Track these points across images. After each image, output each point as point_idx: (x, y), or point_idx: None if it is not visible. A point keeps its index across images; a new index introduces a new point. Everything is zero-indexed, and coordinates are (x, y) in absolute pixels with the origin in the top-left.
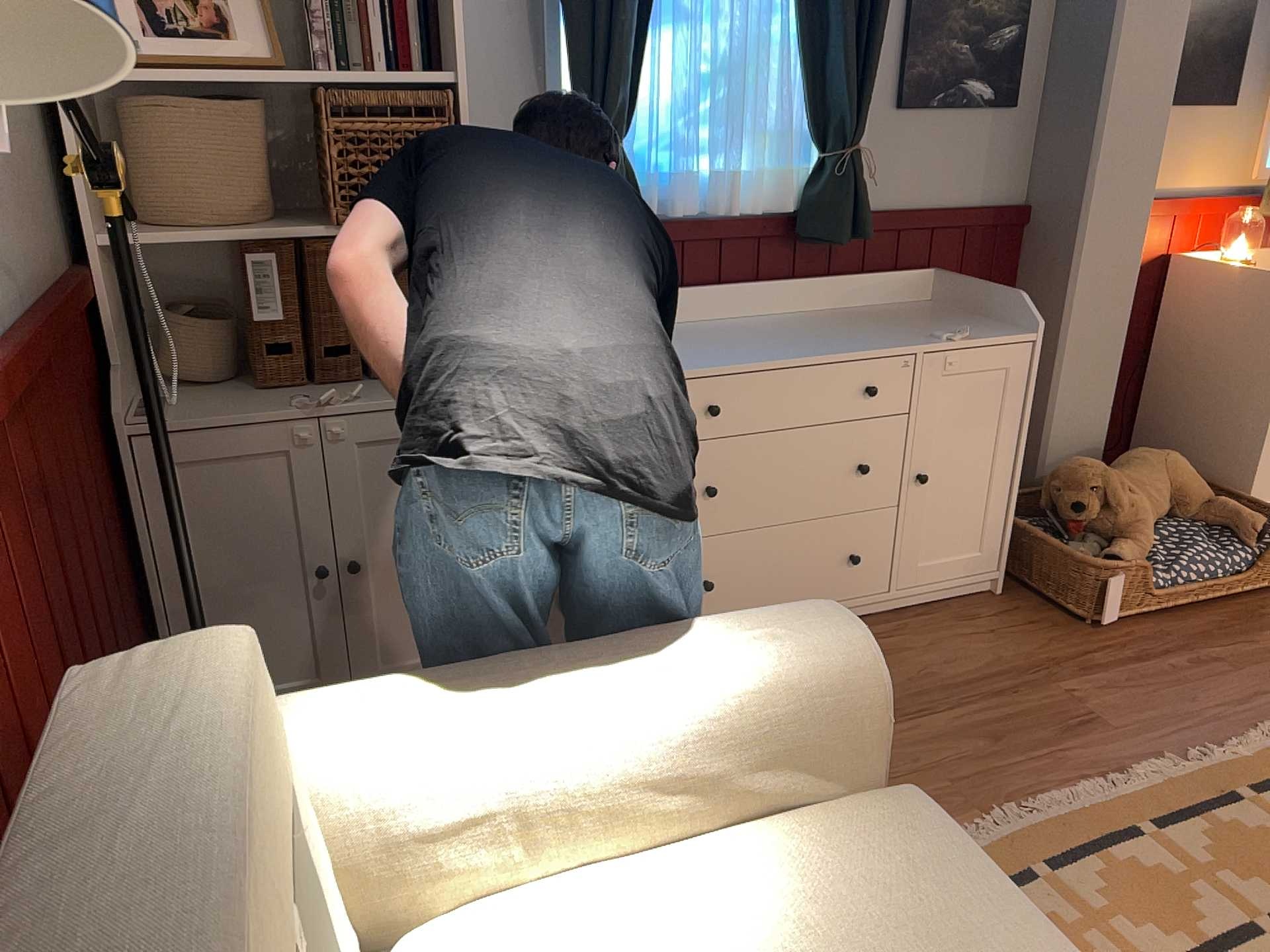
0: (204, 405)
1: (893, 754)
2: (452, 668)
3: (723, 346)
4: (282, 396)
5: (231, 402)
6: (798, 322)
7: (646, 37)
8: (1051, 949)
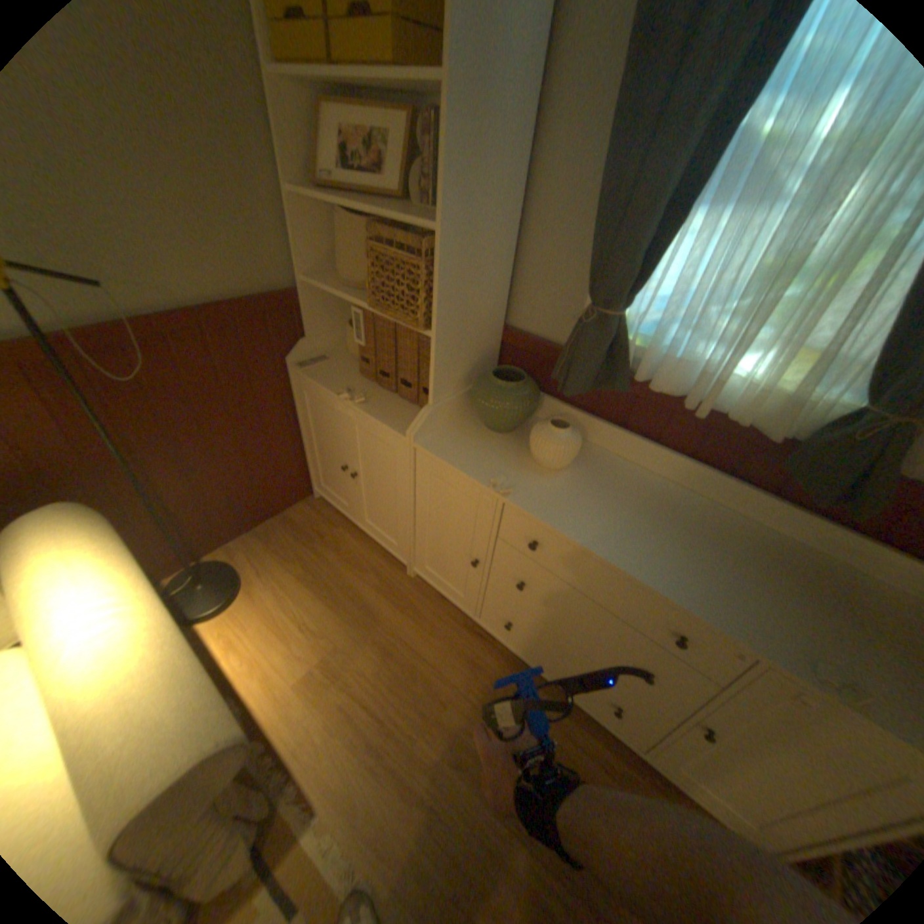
0: (333, 370)
1: (467, 834)
2: (107, 577)
3: (603, 508)
4: (359, 382)
5: (341, 374)
6: (727, 532)
7: (694, 214)
8: None
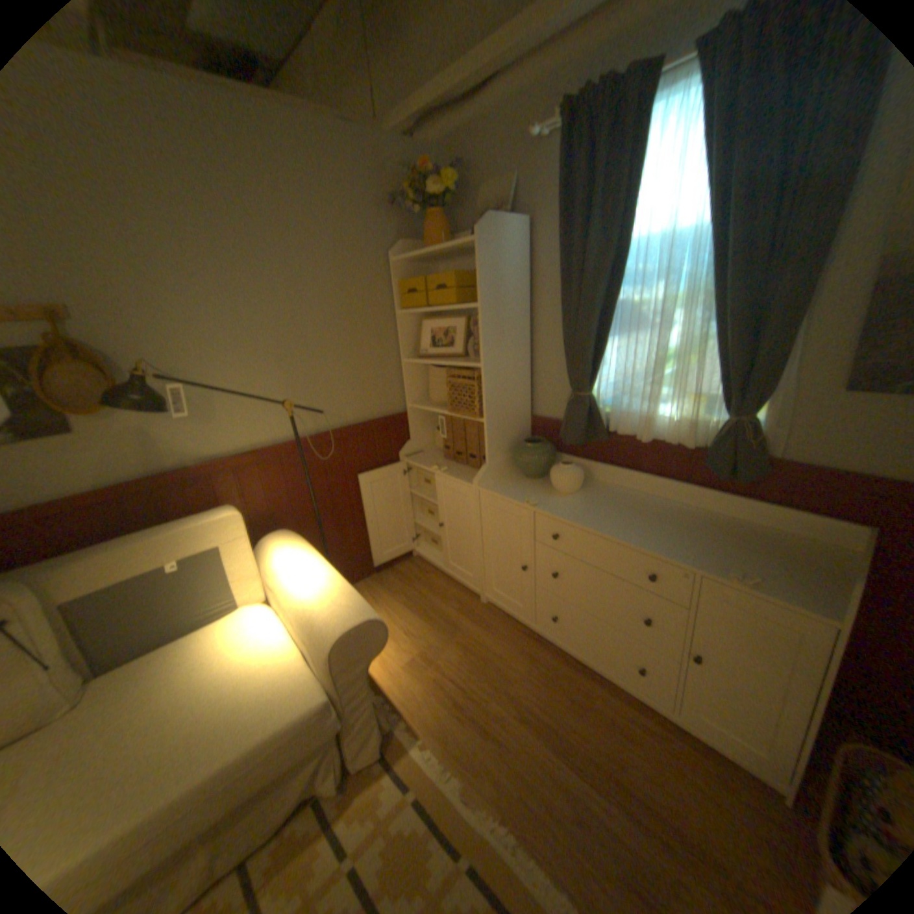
0: (427, 457)
1: (529, 761)
2: (313, 556)
3: (599, 510)
4: (443, 461)
5: (432, 458)
6: (688, 517)
7: (610, 340)
8: (230, 760)
